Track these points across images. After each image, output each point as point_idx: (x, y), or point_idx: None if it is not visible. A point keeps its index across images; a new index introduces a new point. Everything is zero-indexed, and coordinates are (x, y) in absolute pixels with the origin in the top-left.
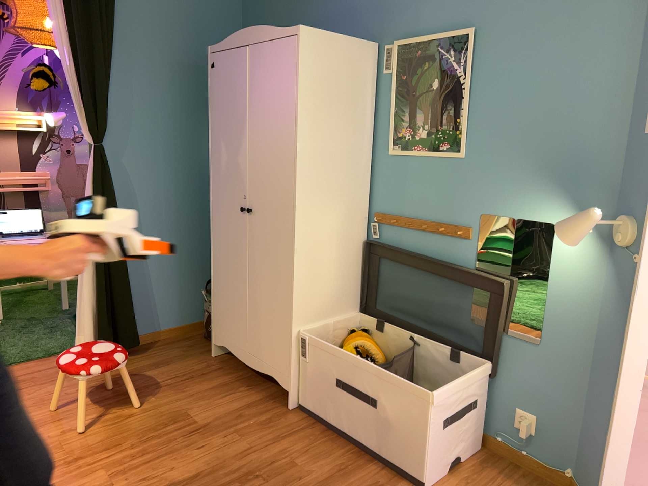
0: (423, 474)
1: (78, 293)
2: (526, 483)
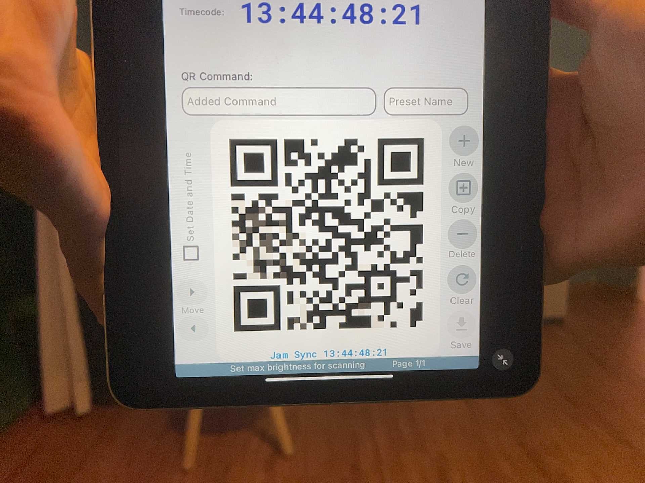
0: (561, 313)
1: (33, 302)
2: (581, 299)
